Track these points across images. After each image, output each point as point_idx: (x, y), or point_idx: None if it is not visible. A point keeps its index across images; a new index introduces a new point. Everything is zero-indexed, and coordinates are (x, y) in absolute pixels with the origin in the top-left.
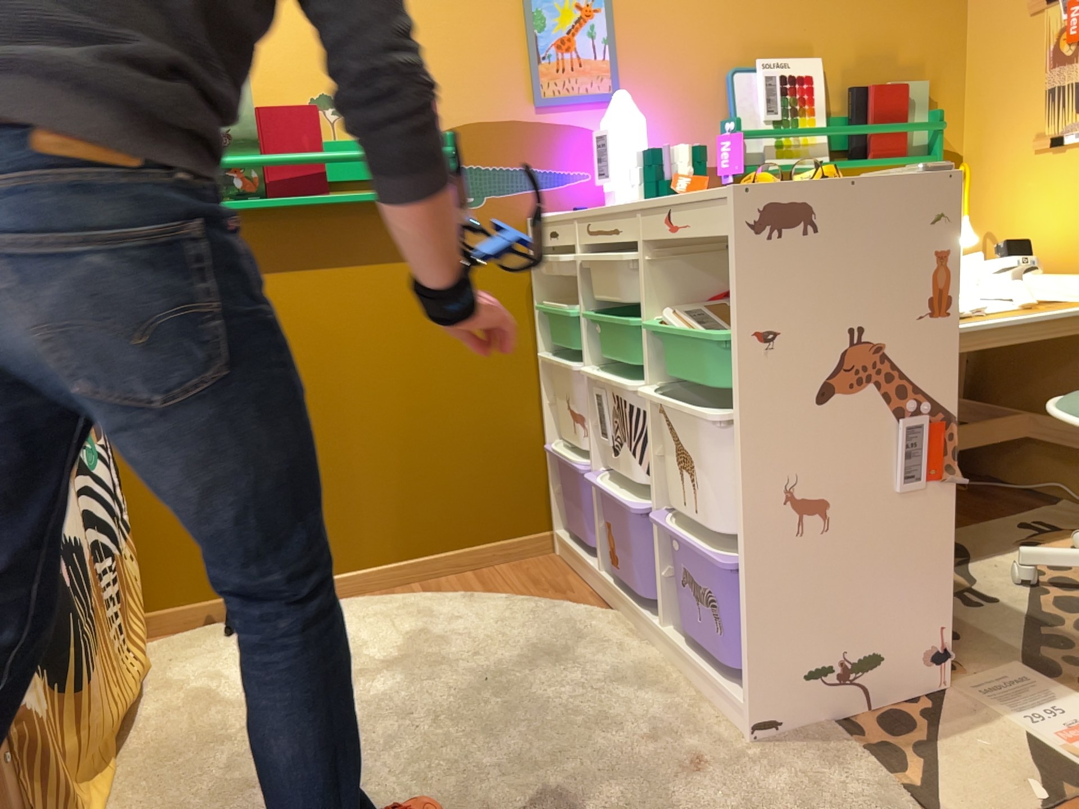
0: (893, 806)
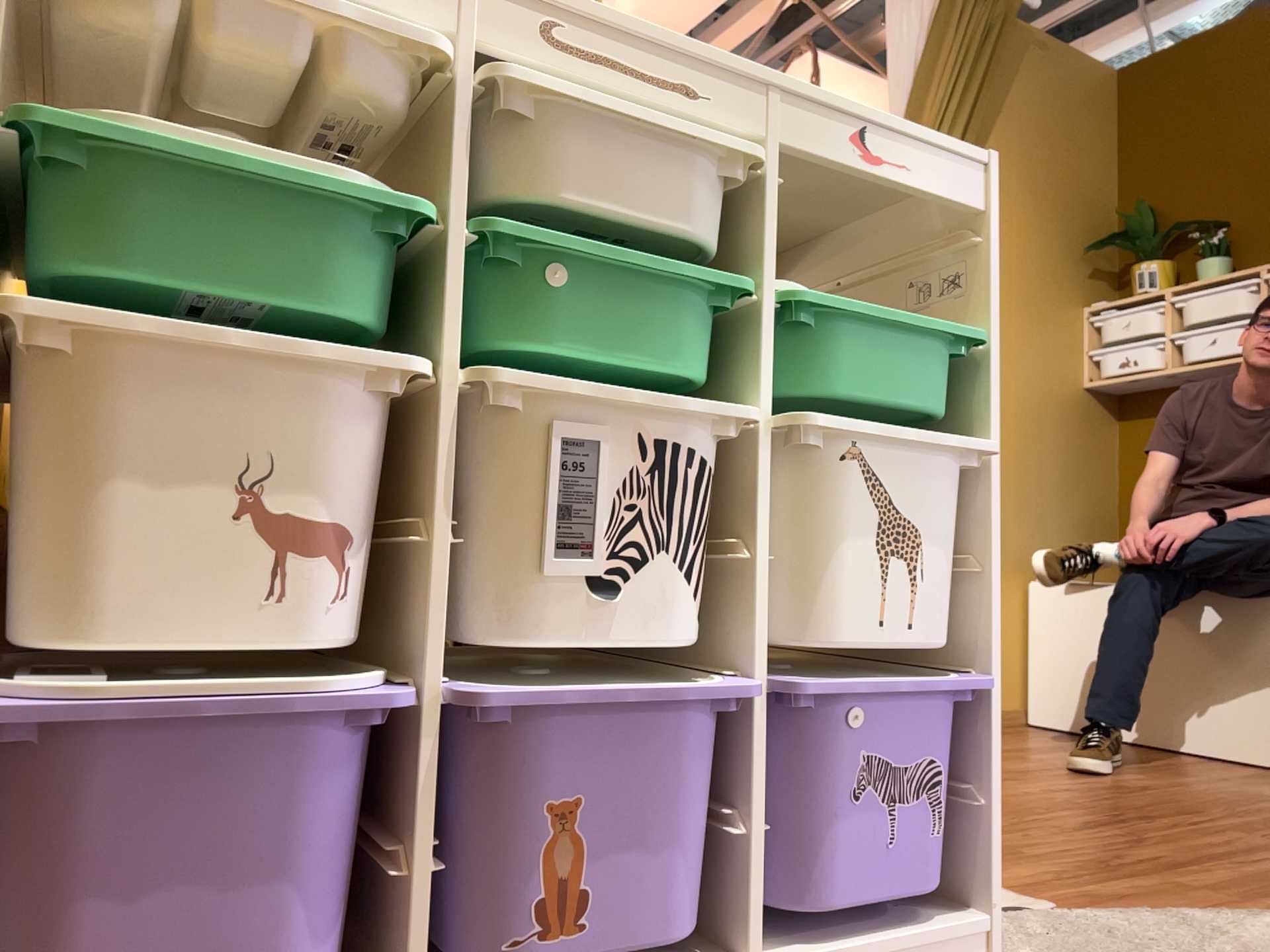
0: (1027, 909)
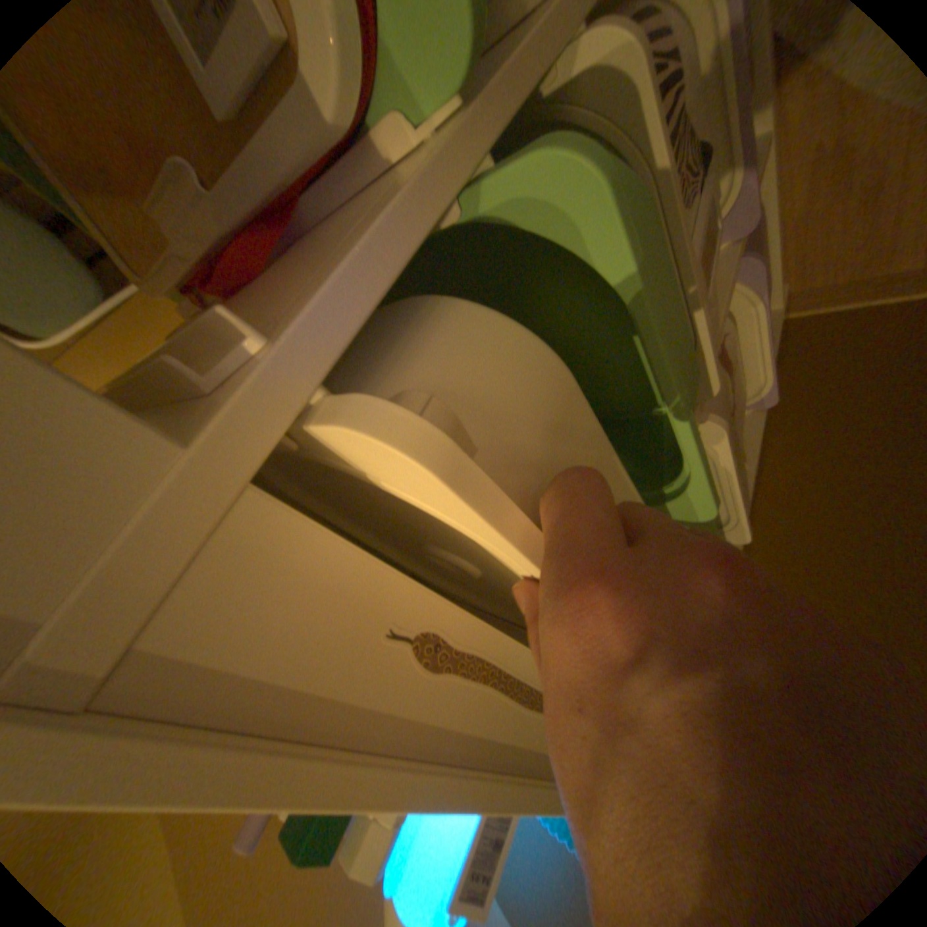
0: None
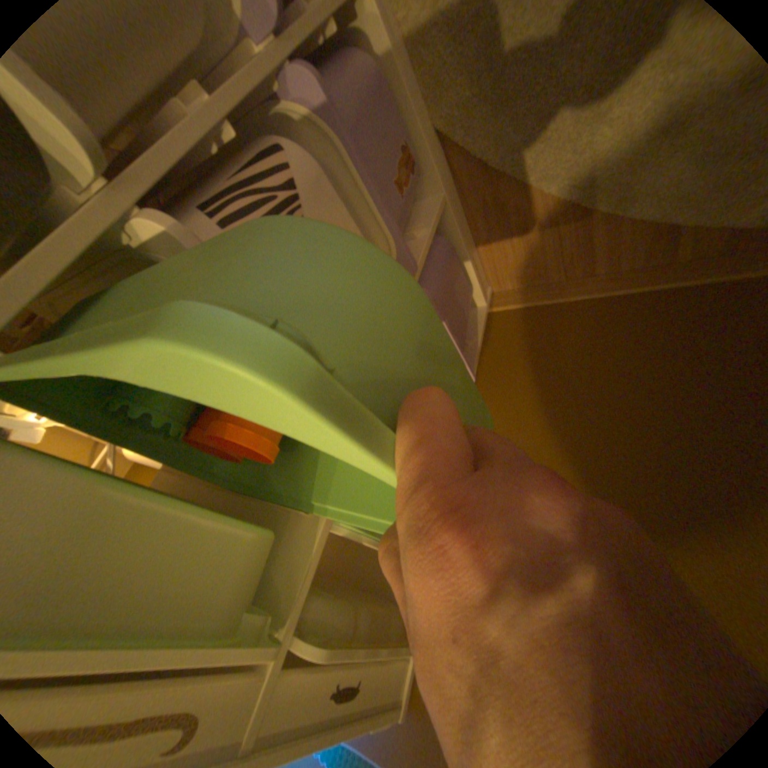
0: None
